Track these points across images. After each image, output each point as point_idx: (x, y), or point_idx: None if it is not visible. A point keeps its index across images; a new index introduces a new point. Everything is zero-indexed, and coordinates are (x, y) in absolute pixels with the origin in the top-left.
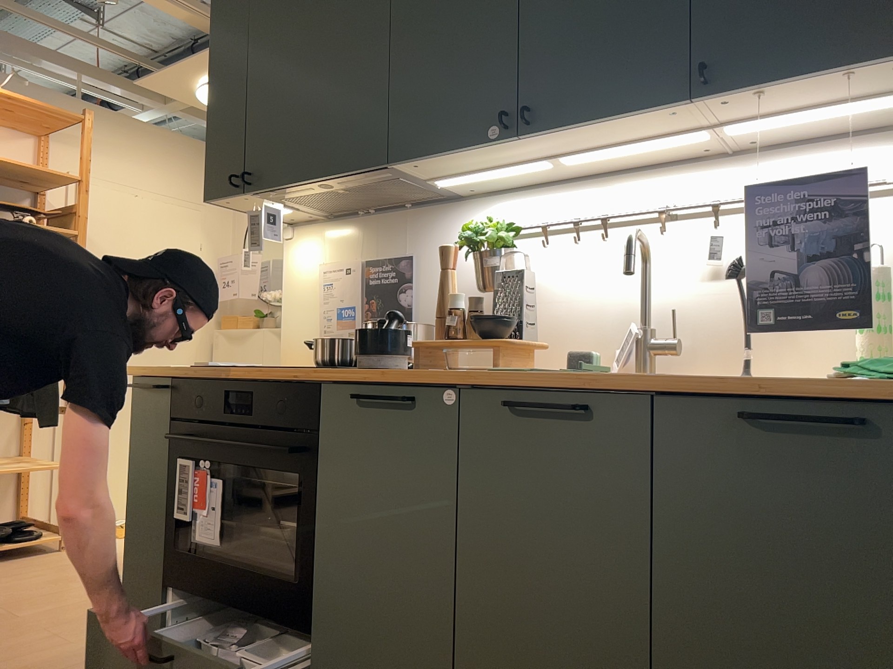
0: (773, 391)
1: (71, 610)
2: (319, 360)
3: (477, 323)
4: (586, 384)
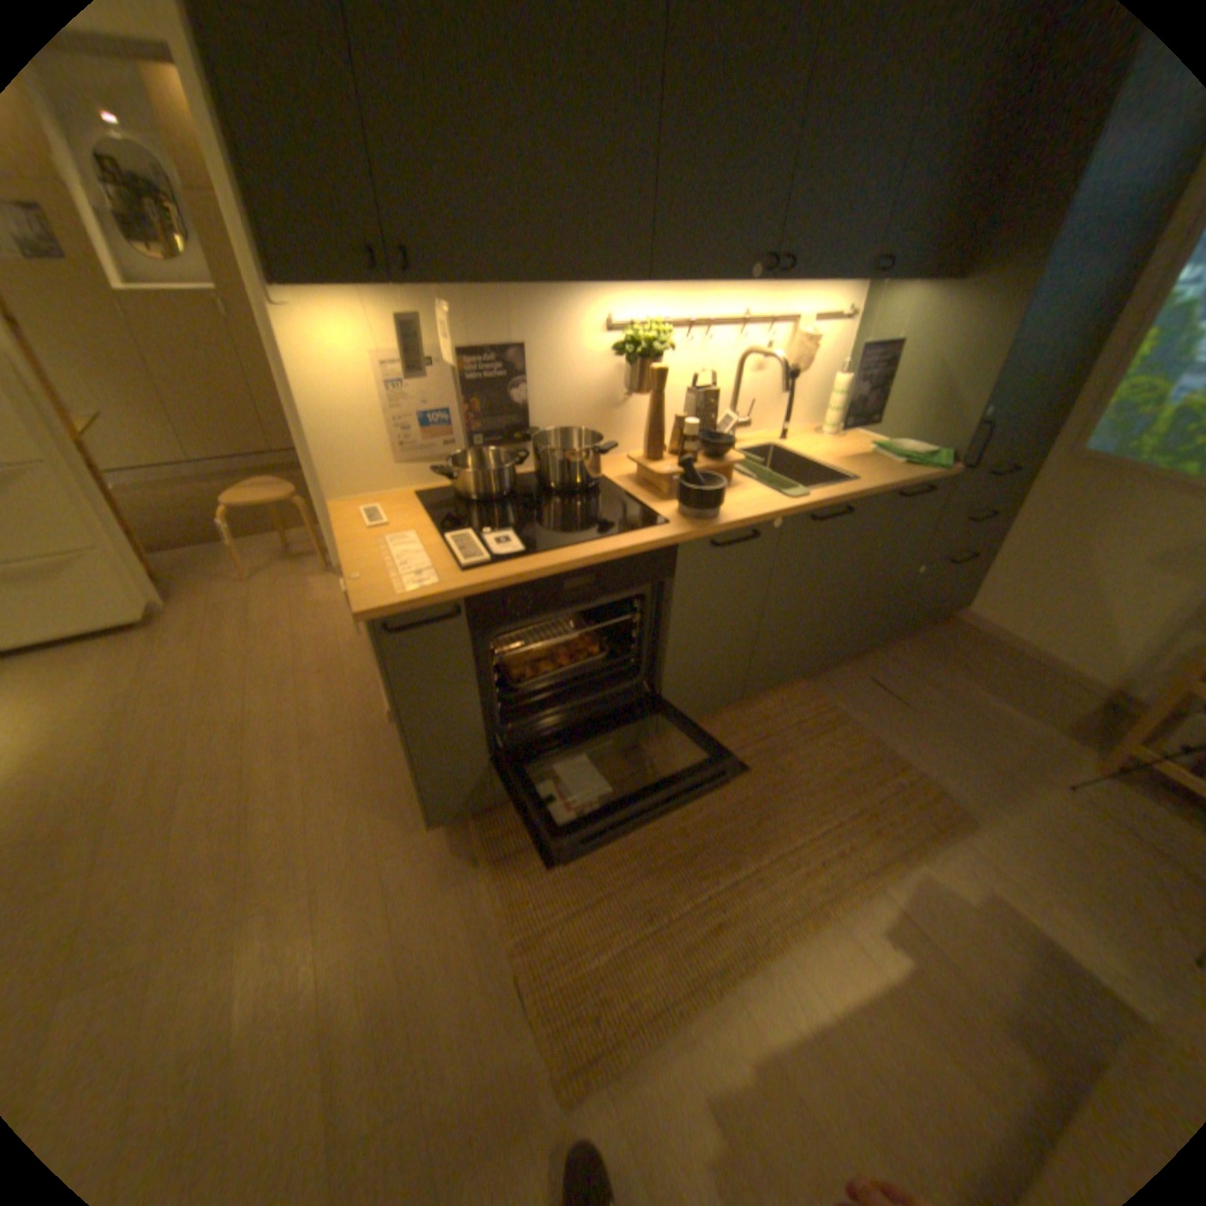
0: (913, 482)
1: (185, 892)
2: (487, 492)
3: (703, 444)
4: (852, 496)
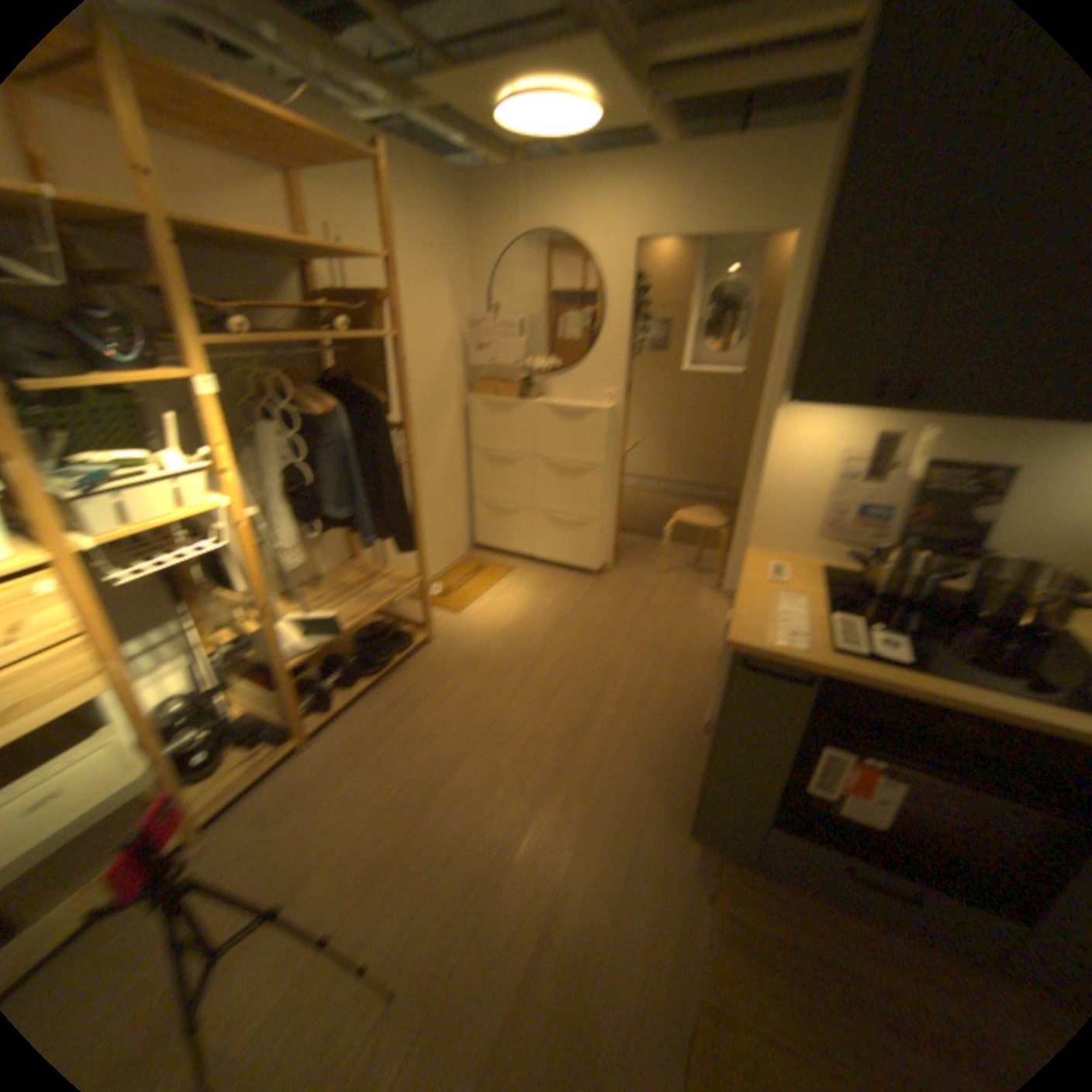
0: None
1: (540, 745)
2: (899, 591)
3: None
4: None
